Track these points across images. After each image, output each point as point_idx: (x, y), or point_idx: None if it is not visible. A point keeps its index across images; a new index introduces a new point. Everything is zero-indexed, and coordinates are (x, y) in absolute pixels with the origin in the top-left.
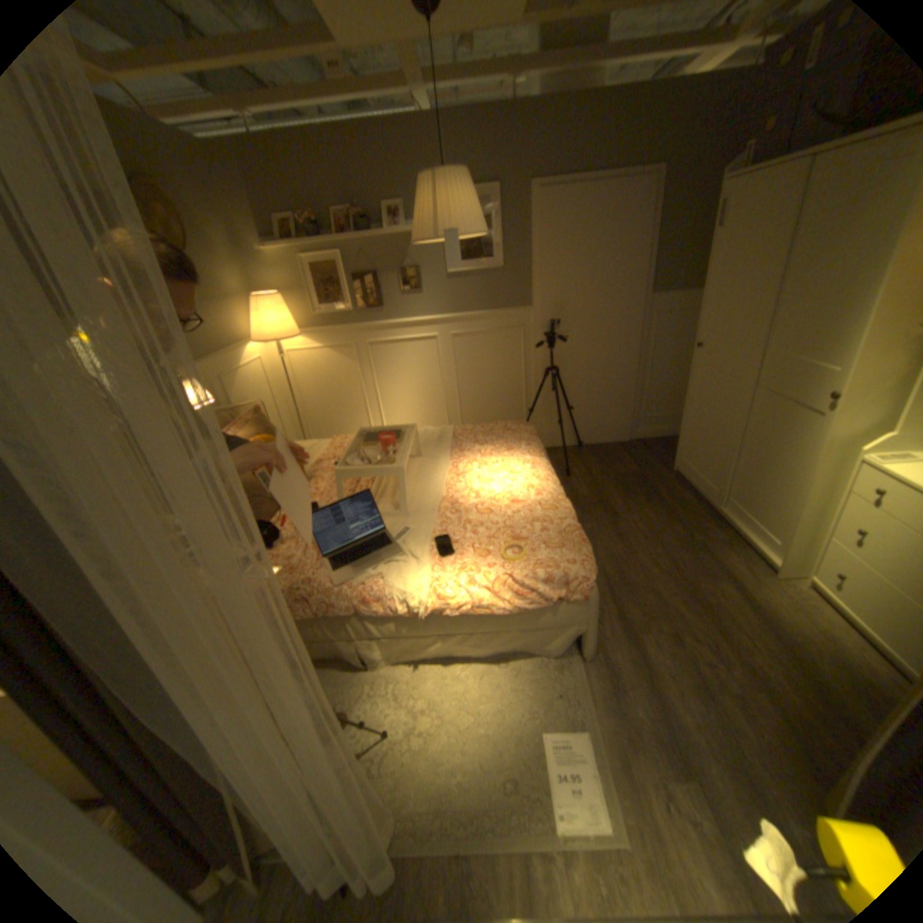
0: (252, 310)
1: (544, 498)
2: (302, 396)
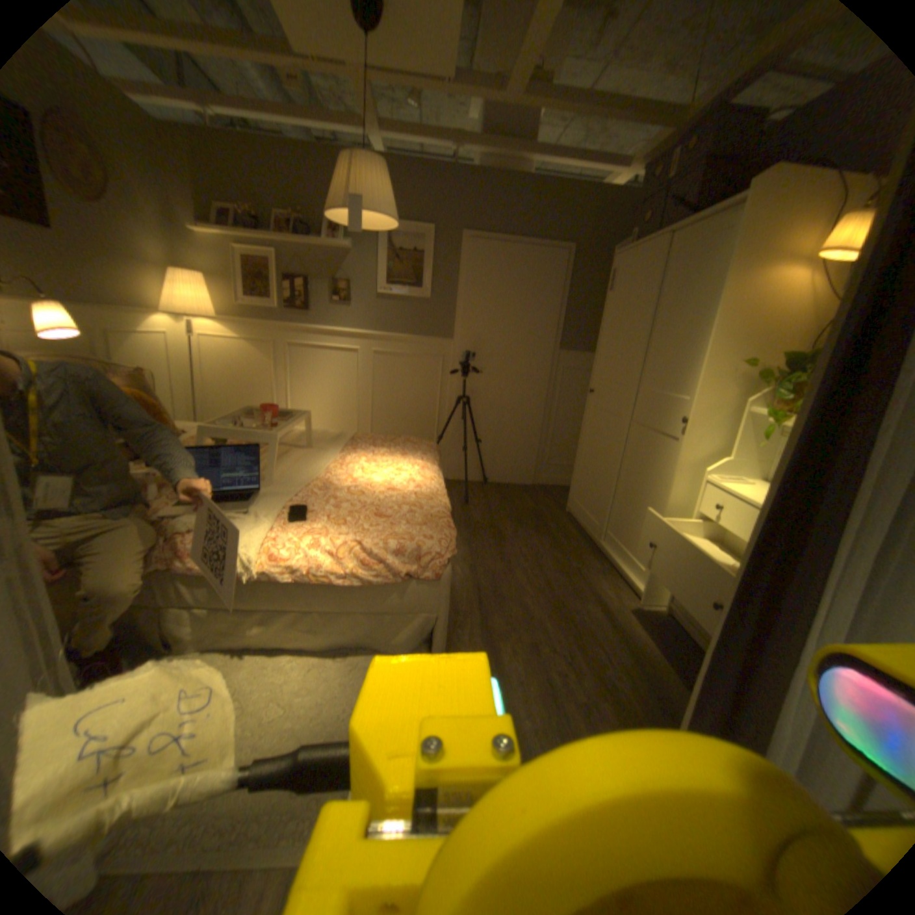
0: (167, 279)
1: (422, 488)
2: (205, 382)
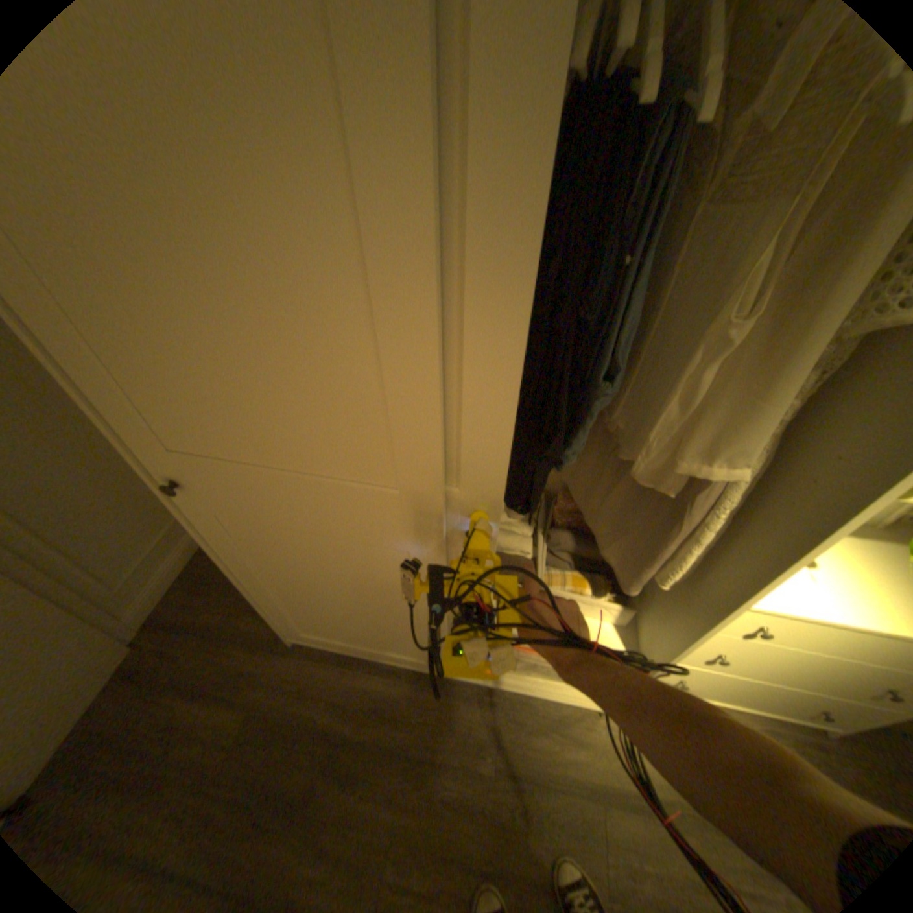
0: None
1: None
2: None
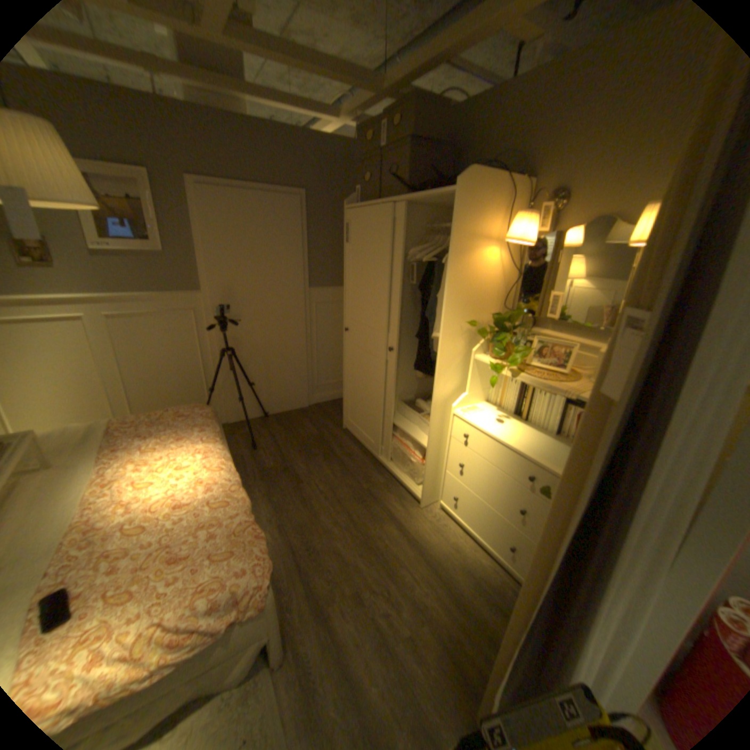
0: None
1: (215, 493)
2: None
